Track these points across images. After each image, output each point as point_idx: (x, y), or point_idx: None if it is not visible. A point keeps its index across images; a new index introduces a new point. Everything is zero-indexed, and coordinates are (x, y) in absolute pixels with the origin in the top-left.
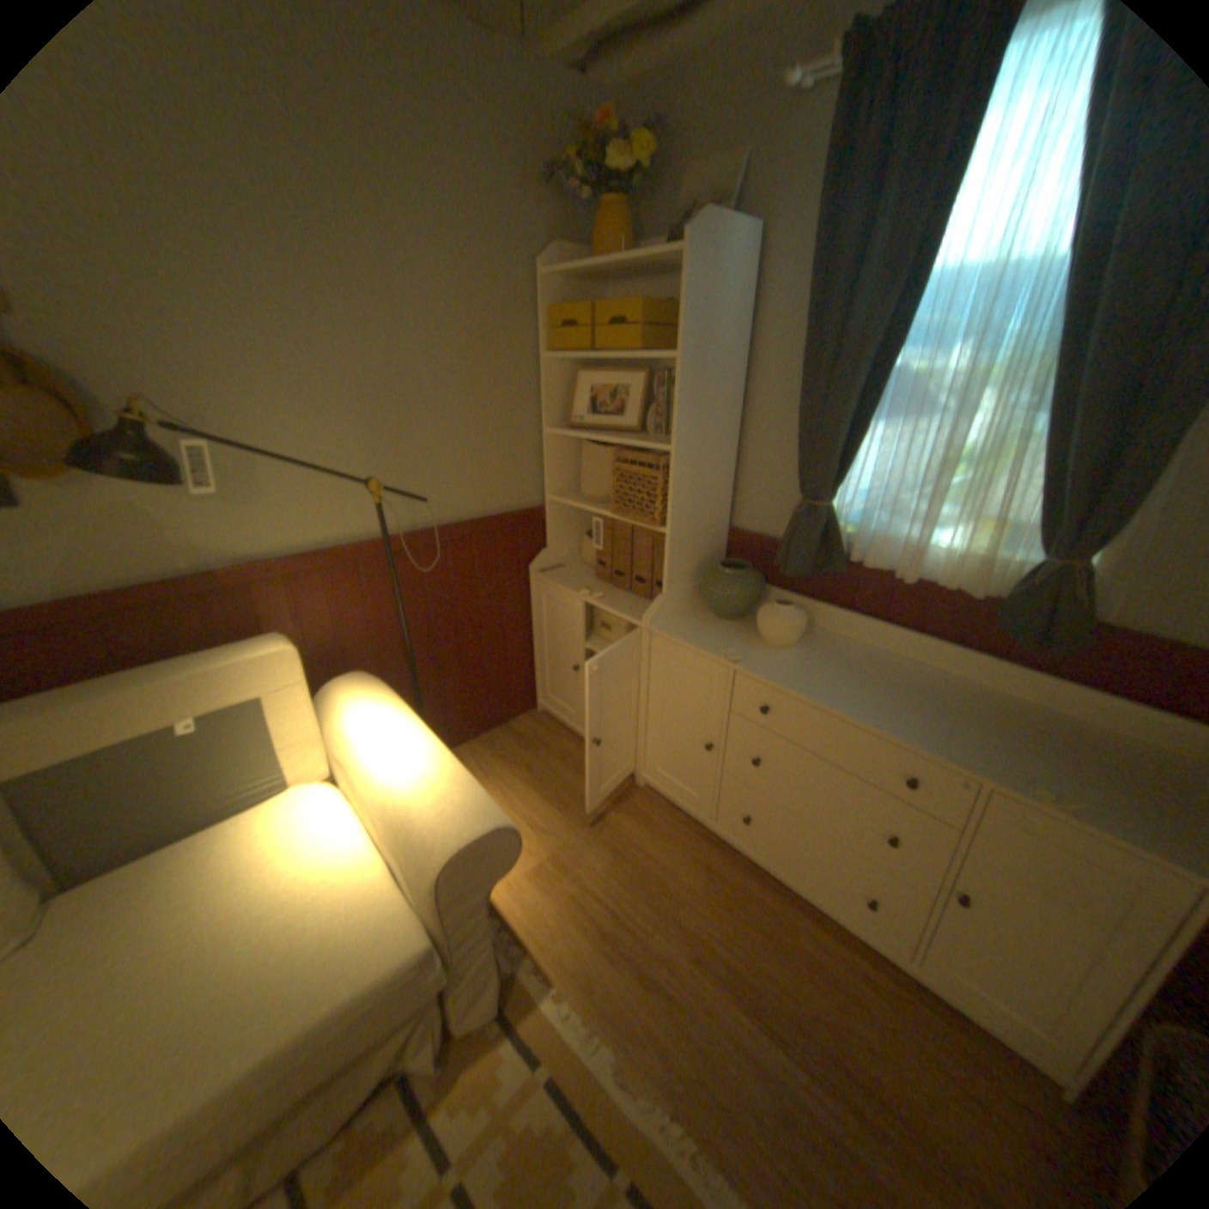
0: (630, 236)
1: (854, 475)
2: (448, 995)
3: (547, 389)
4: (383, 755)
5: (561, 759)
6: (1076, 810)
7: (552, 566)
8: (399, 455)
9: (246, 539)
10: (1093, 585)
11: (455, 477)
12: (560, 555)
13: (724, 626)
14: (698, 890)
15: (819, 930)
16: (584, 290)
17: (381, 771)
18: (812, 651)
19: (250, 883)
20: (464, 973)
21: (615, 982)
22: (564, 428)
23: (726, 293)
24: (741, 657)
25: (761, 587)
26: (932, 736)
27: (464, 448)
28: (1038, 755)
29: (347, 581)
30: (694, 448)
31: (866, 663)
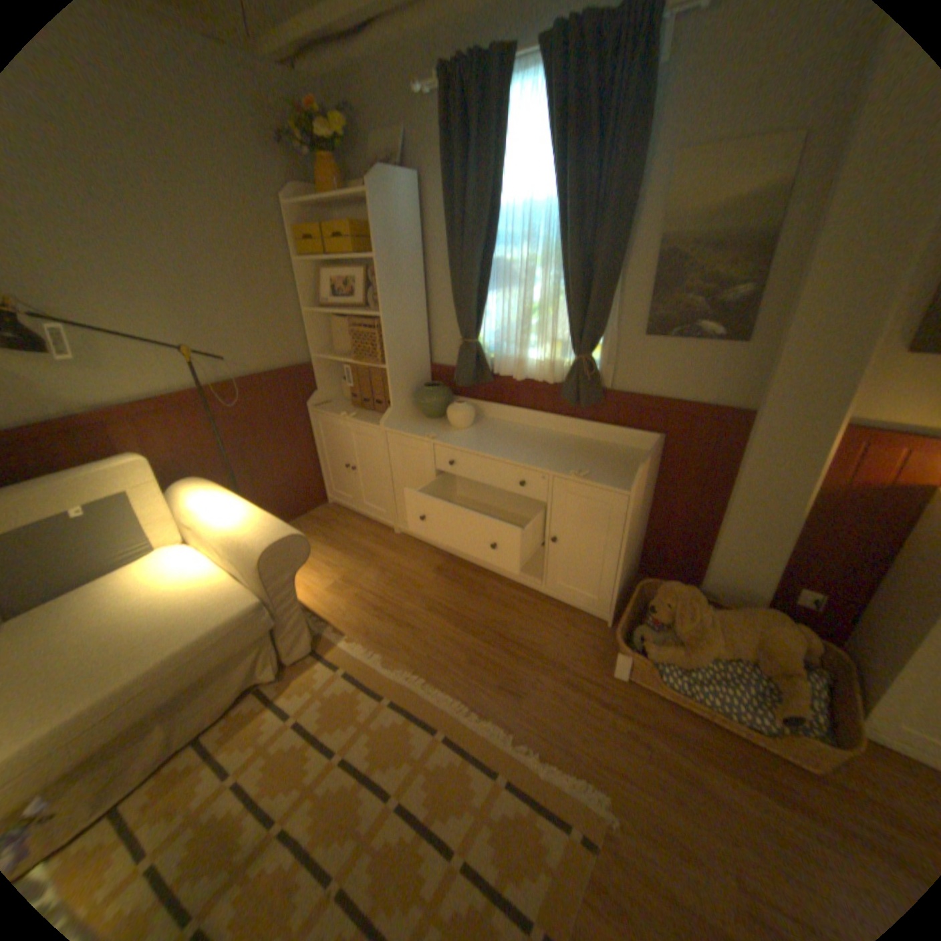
0: (338, 179)
1: (486, 322)
2: (276, 638)
3: (299, 282)
4: (215, 514)
5: (345, 527)
6: (583, 475)
7: (323, 402)
8: (198, 330)
9: (95, 392)
10: (599, 369)
11: (242, 344)
12: (327, 395)
13: (430, 423)
14: (431, 578)
15: (498, 584)
16: (315, 214)
17: (215, 521)
18: (479, 429)
19: (138, 594)
20: (284, 624)
21: (381, 627)
22: (315, 307)
23: (399, 216)
24: (436, 436)
25: (448, 396)
26: (529, 457)
27: (245, 324)
28: (578, 458)
29: (173, 418)
30: (394, 313)
31: (507, 431)
